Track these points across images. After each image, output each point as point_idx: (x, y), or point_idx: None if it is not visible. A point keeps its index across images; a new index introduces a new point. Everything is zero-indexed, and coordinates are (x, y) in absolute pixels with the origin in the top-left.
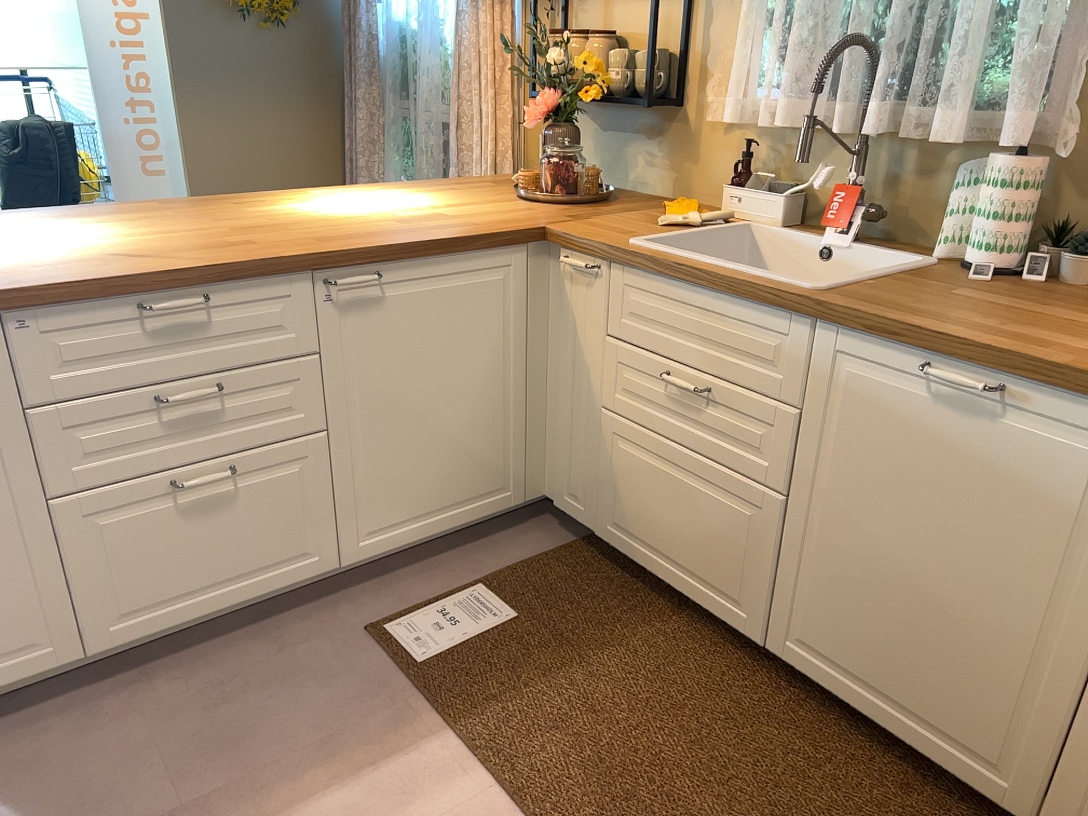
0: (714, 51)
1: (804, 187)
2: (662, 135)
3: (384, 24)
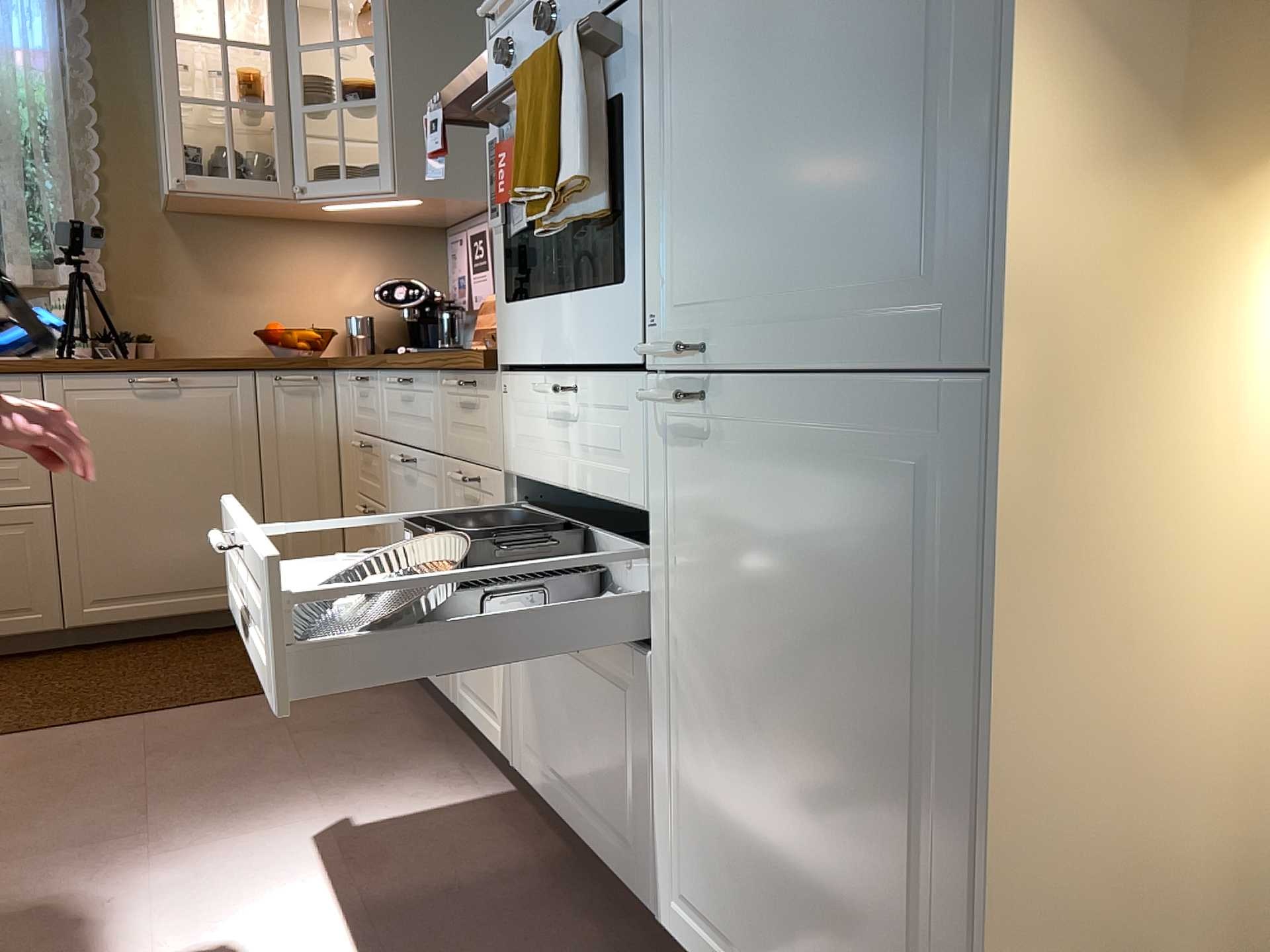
0: None
1: None
2: None
3: None
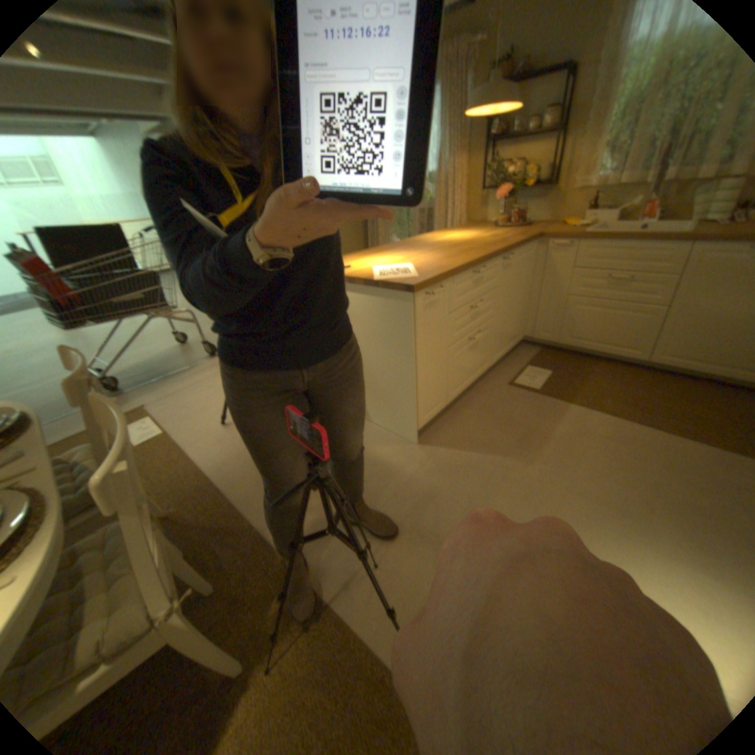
0: (582, 155)
1: (630, 202)
2: (546, 194)
3: None
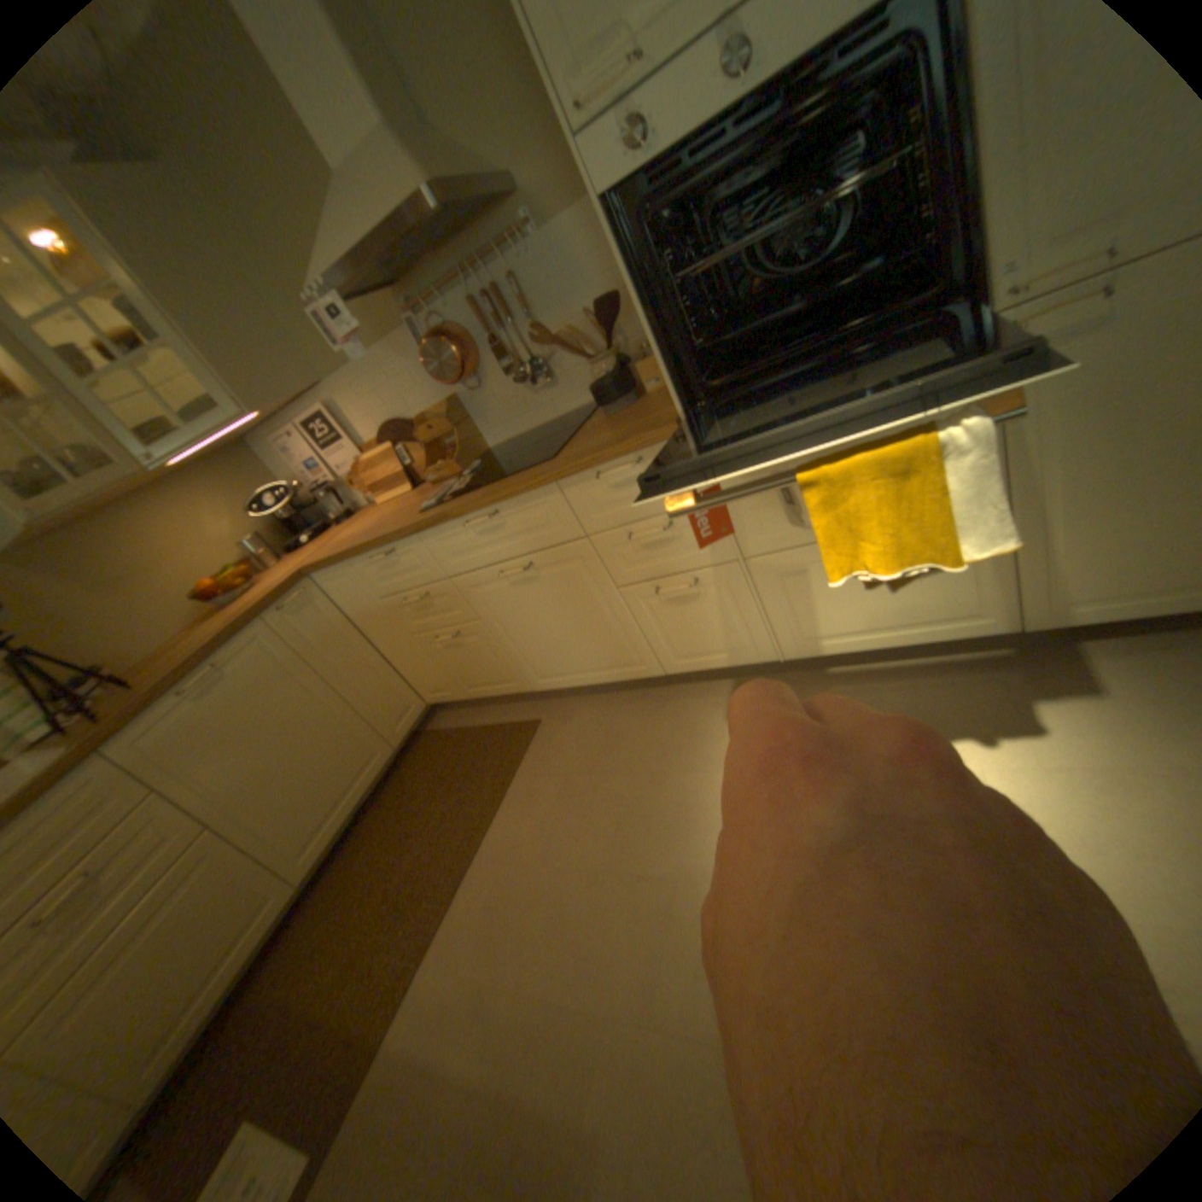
0: None
1: None
2: None
3: None
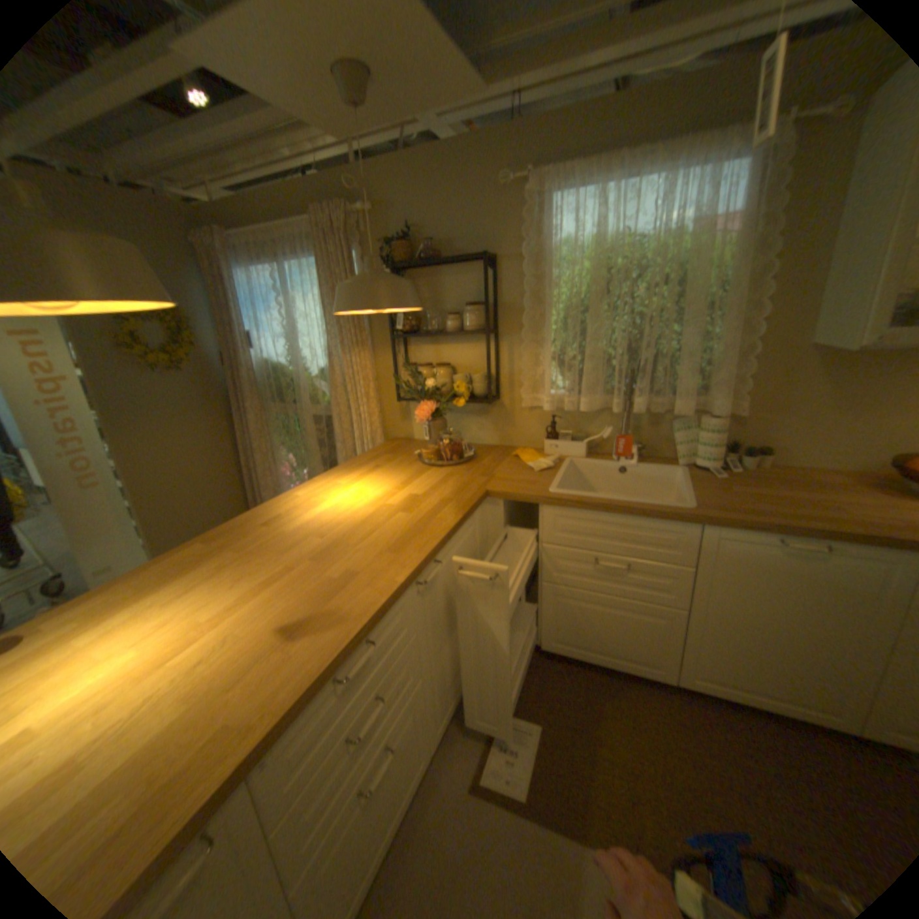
0: (524, 371)
1: (598, 436)
2: (488, 413)
3: (254, 359)
